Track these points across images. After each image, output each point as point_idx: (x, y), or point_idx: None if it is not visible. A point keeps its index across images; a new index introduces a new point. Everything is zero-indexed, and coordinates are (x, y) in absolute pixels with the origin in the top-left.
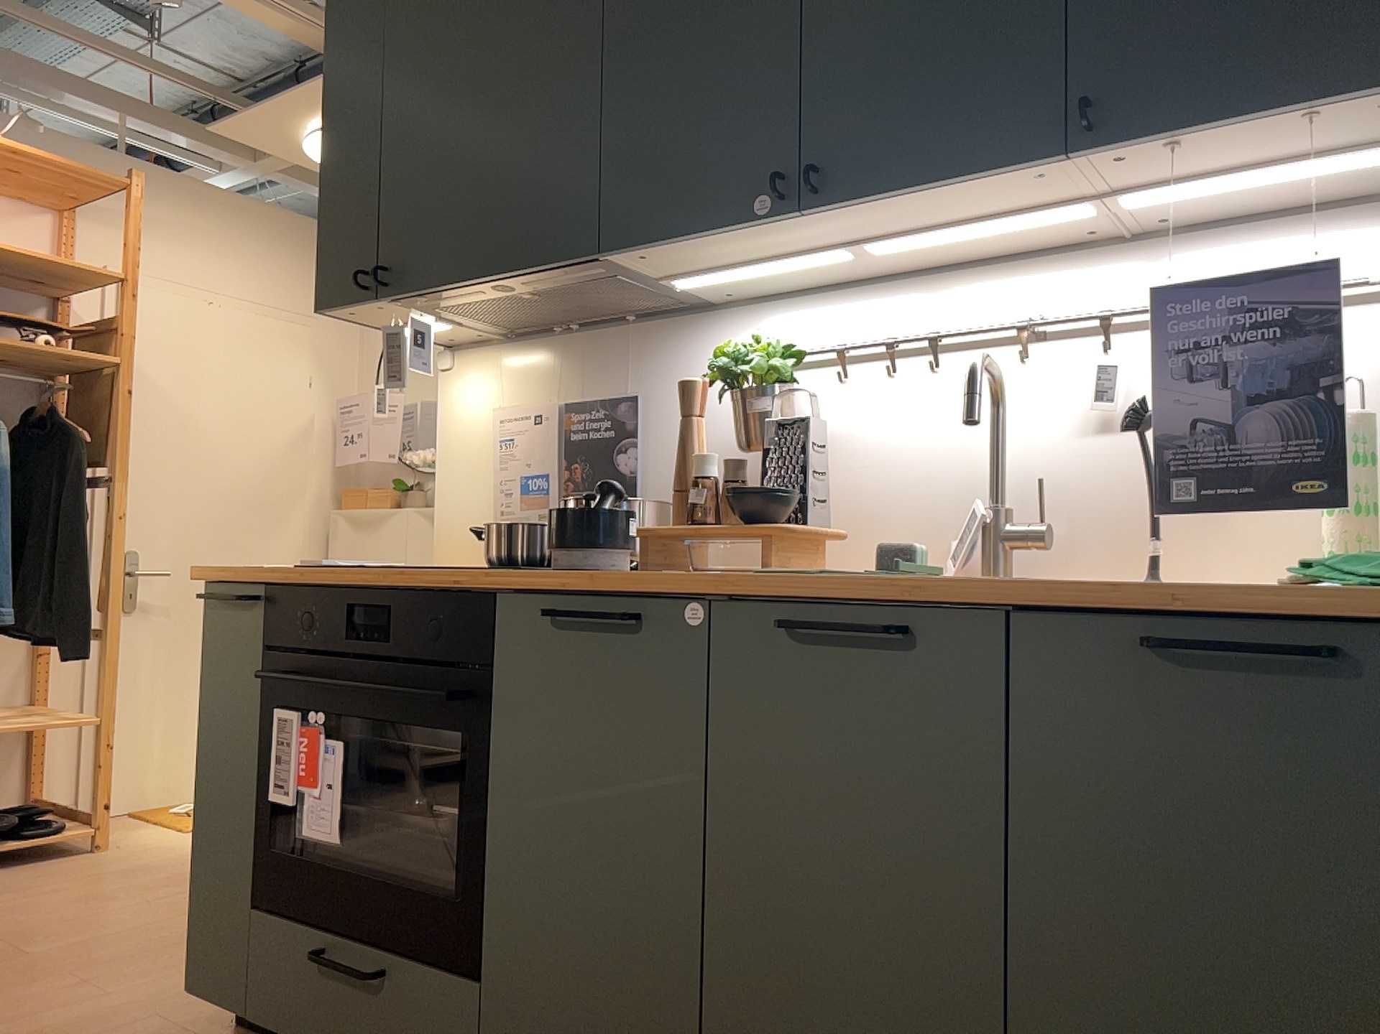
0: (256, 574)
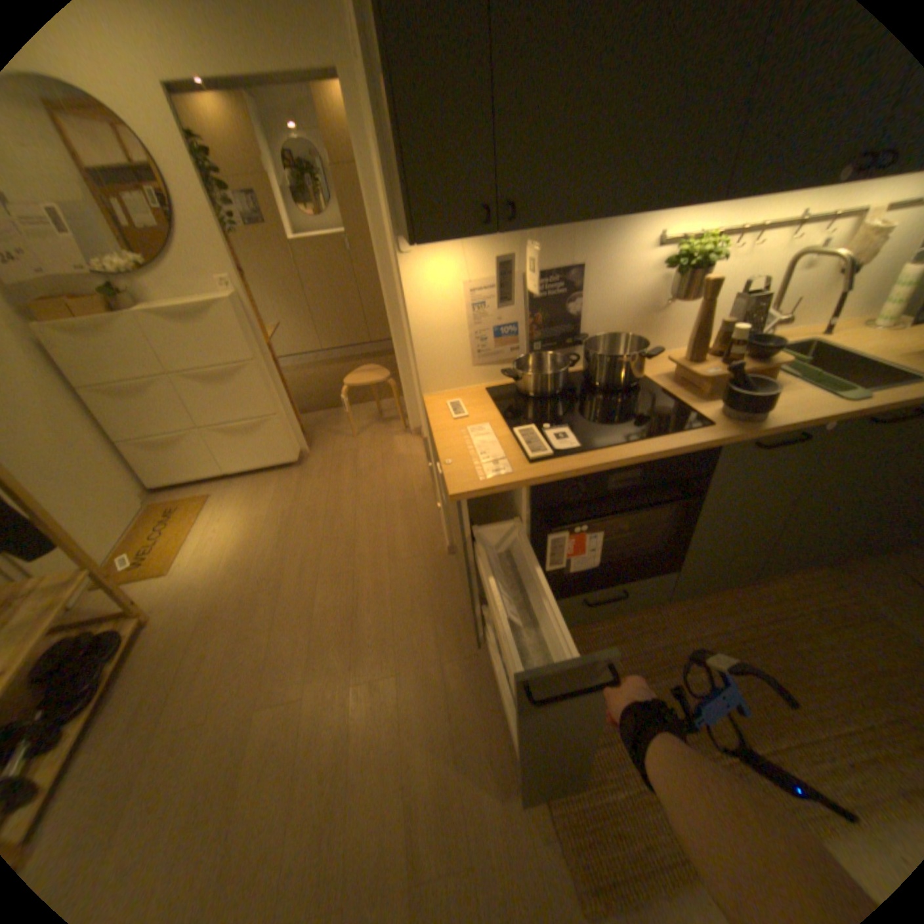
0: (529, 482)
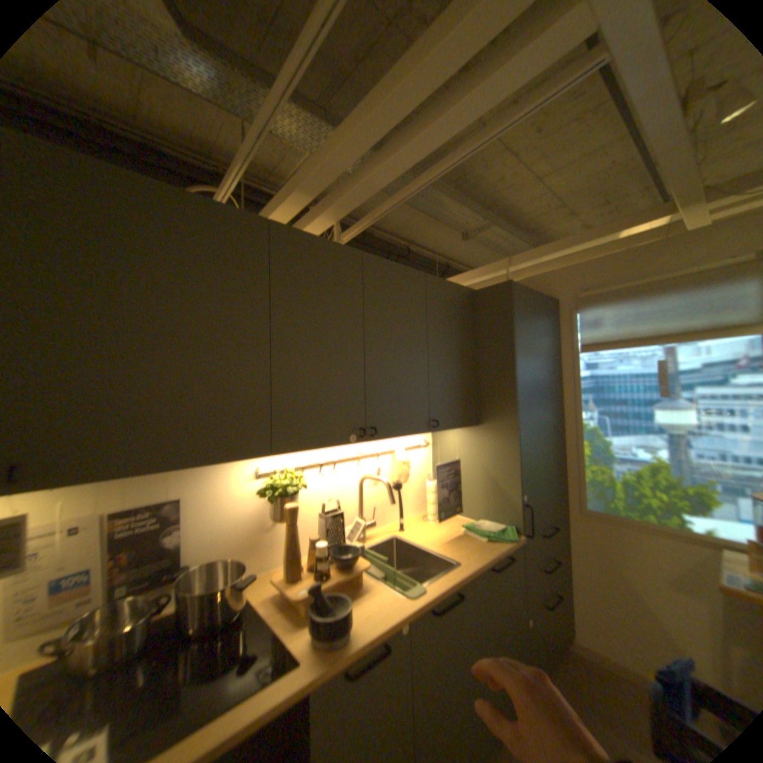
0: None
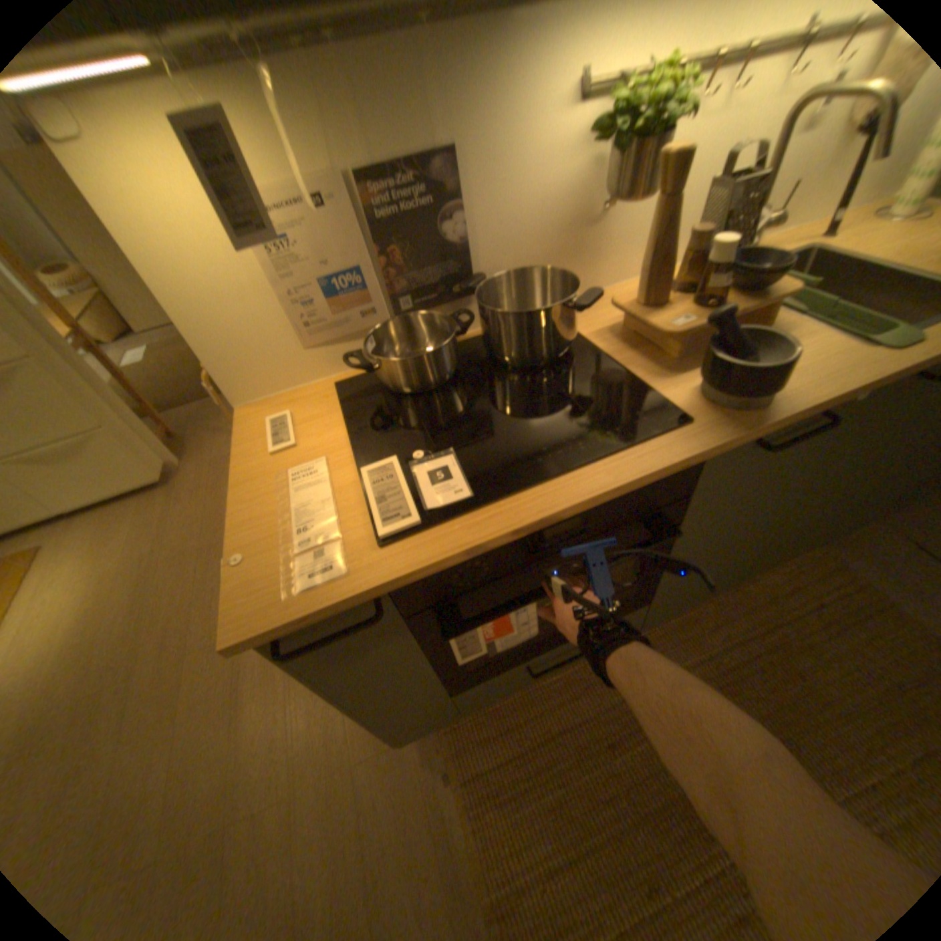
0: (378, 592)
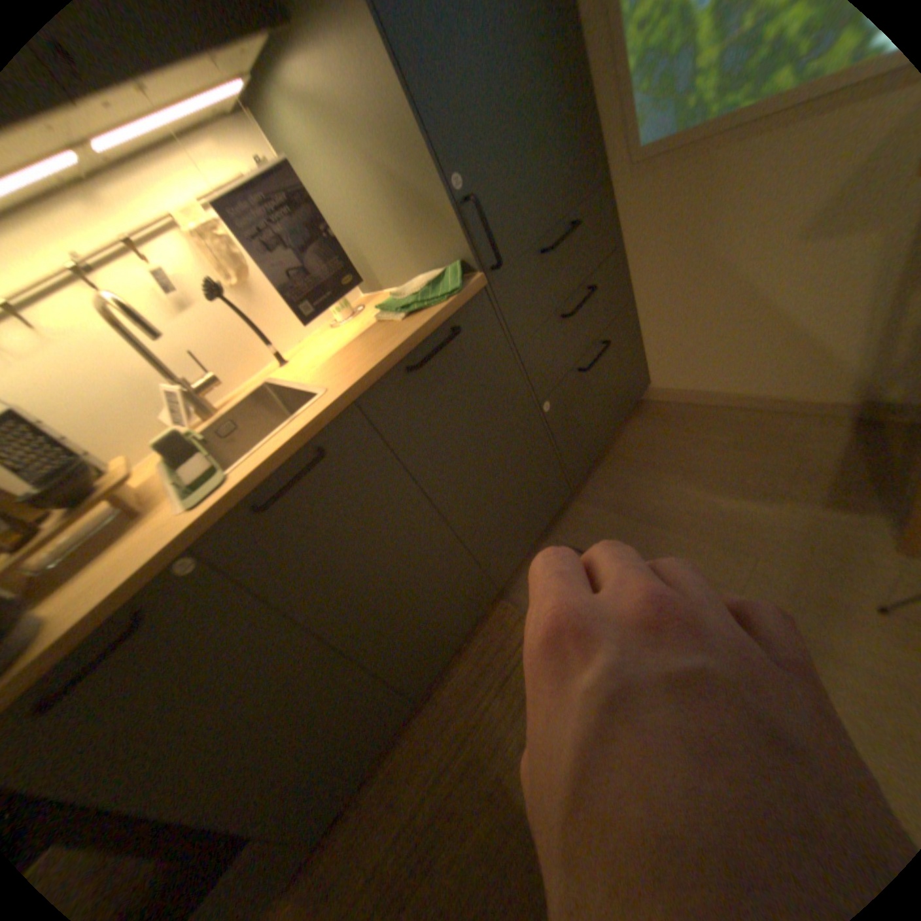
0: None
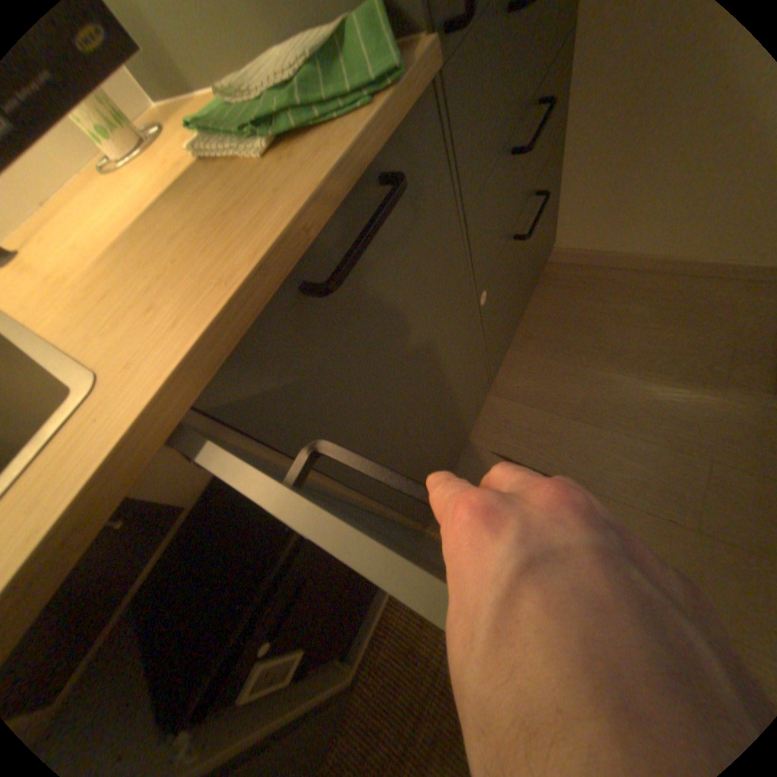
0: None
